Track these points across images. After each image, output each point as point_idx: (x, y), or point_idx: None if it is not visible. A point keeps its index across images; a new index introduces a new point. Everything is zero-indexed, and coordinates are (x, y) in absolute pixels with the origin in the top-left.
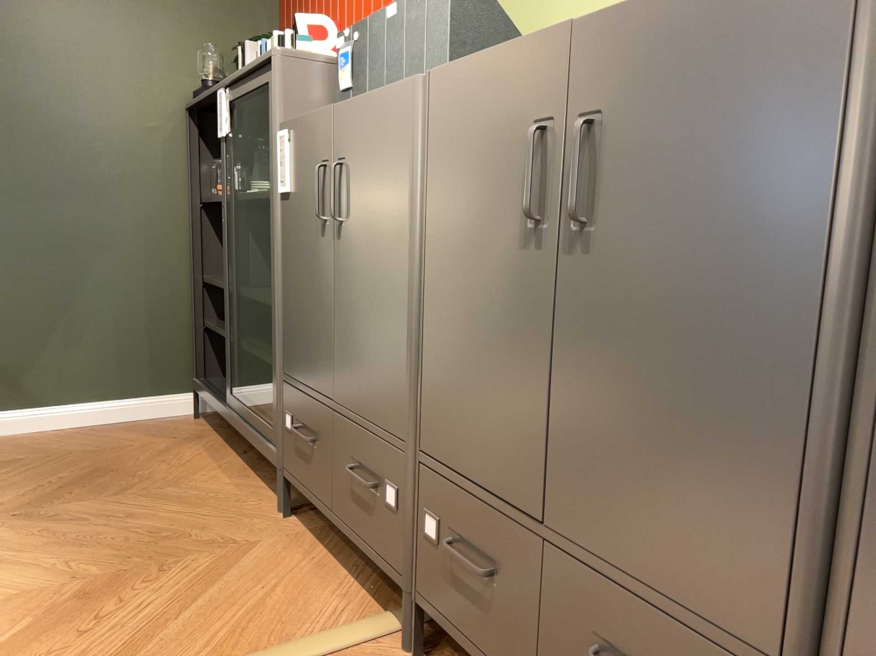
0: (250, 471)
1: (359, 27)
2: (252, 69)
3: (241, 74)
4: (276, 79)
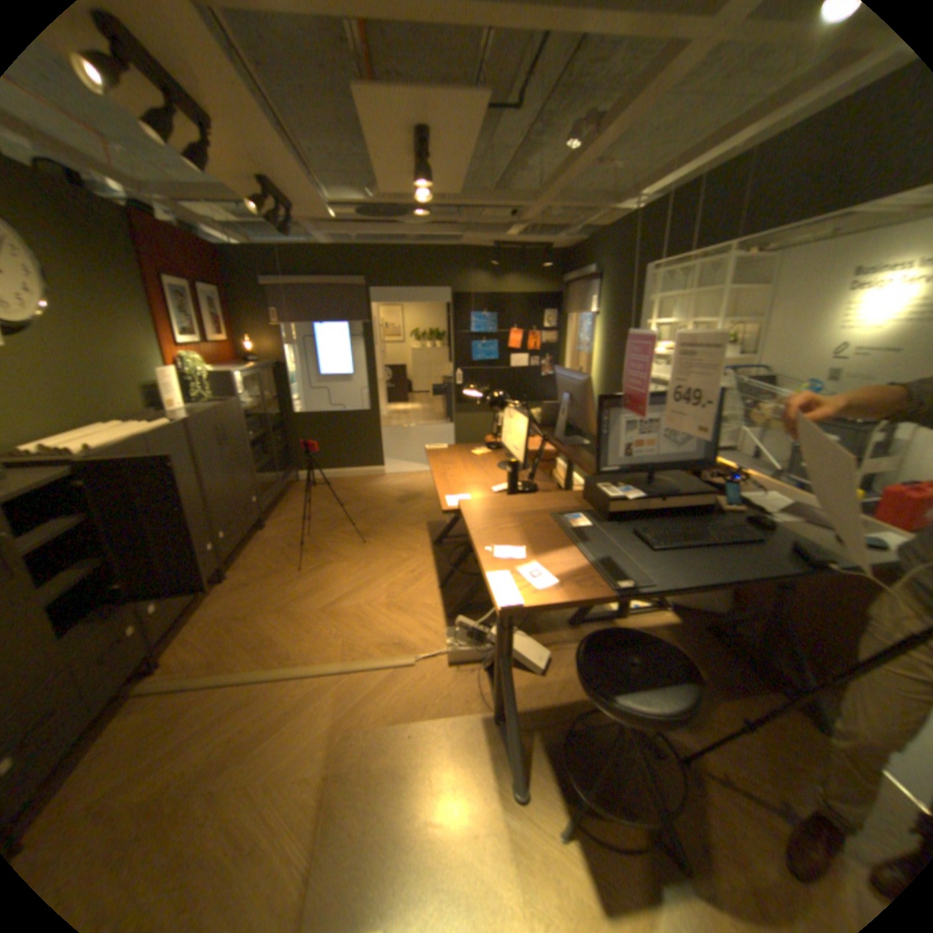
0: None
1: None
2: None
3: None
4: None
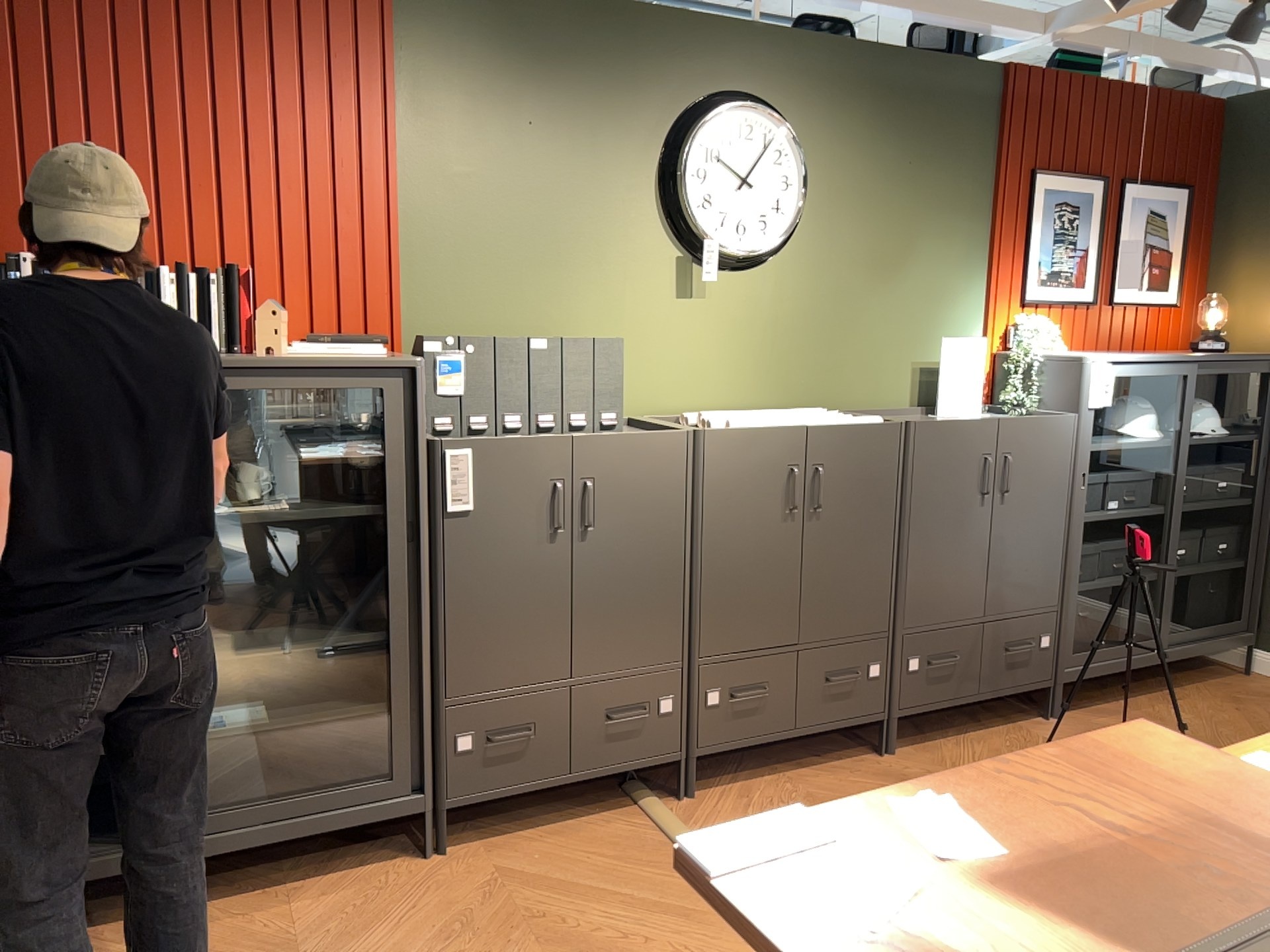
0: (274, 886)
1: (473, 338)
2: (335, 364)
3: (275, 360)
4: (420, 389)
